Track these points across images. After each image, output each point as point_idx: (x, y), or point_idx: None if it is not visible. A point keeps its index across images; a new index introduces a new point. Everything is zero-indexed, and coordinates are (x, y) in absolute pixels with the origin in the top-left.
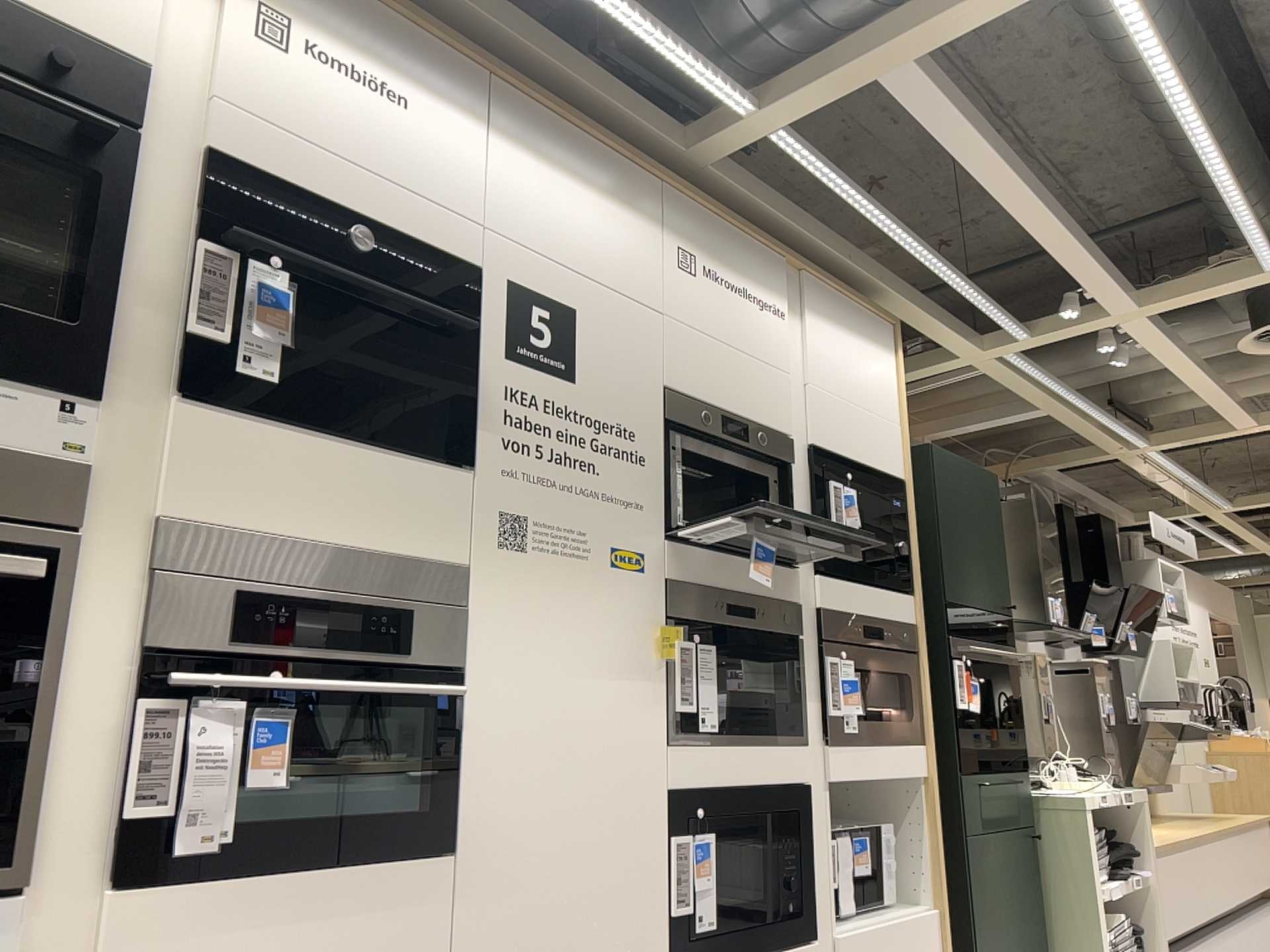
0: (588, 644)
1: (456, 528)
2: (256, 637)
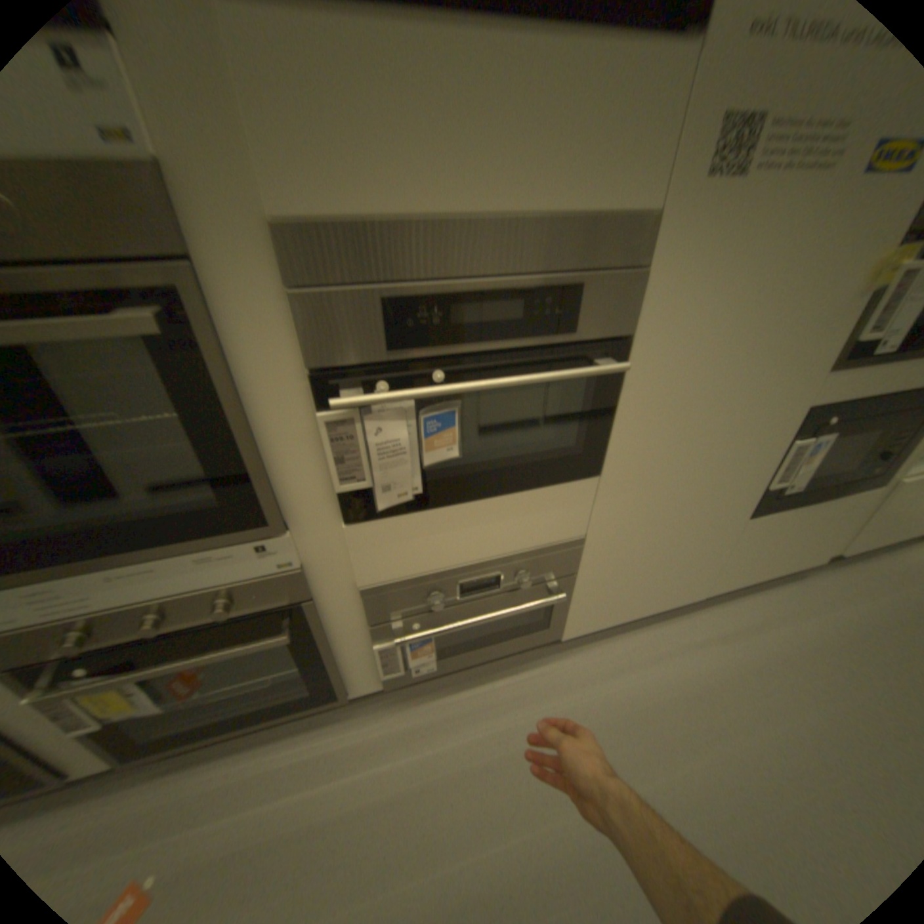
0: (788, 283)
1: (657, 155)
2: (413, 342)
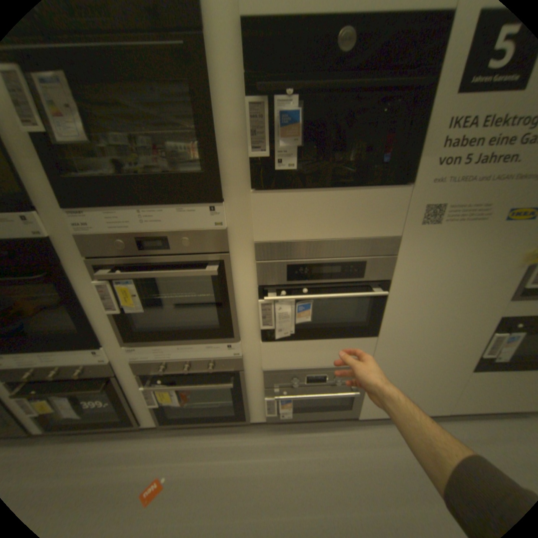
0: (472, 262)
1: (397, 219)
2: (296, 278)
